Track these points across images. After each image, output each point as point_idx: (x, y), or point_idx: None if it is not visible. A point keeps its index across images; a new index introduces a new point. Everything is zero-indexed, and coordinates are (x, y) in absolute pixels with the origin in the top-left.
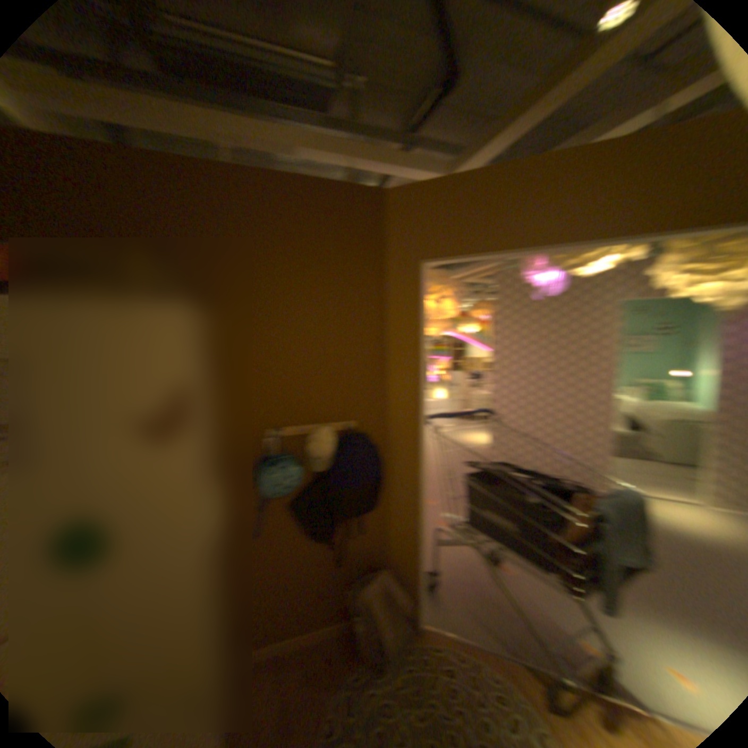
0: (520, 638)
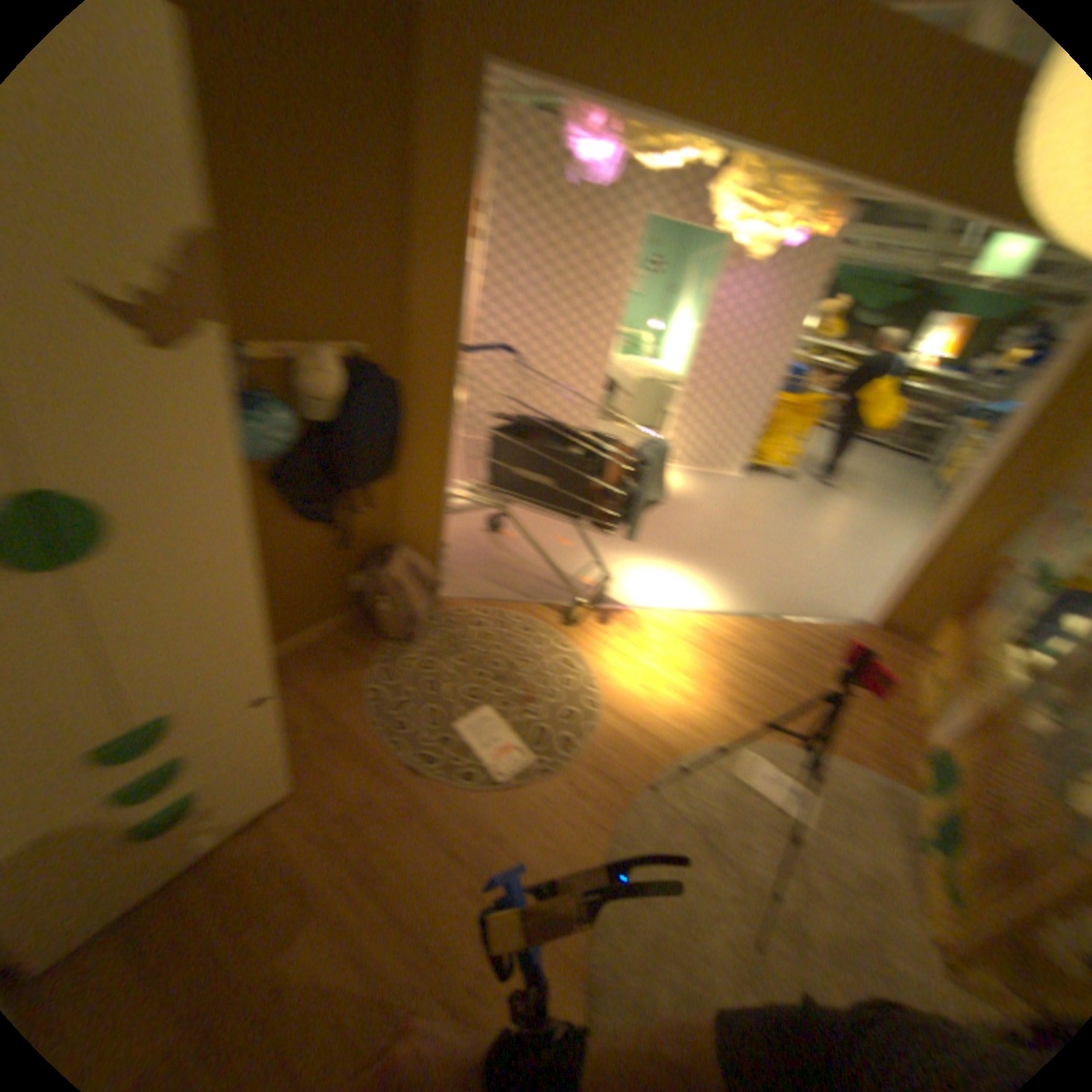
0: (535, 586)
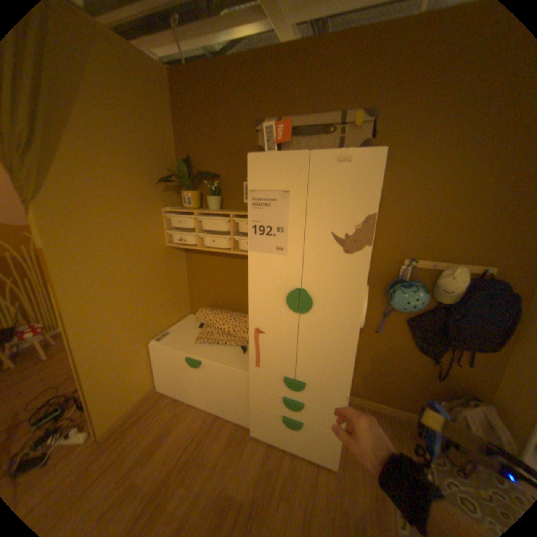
0: None
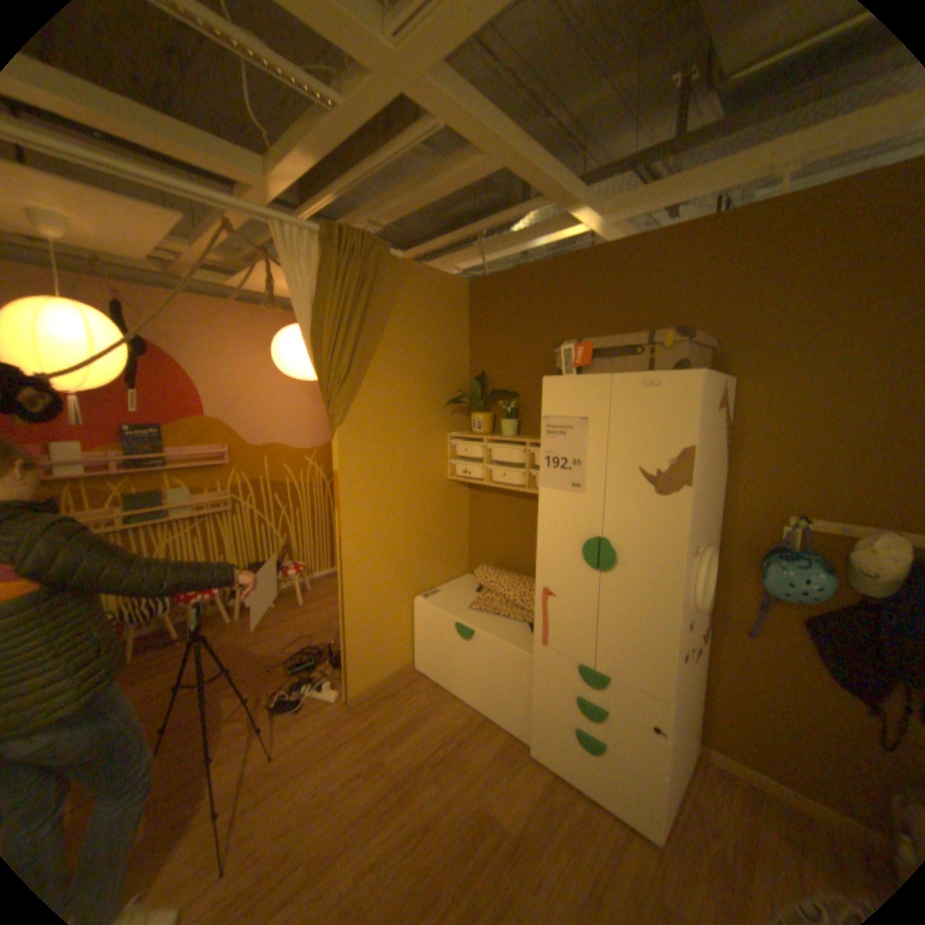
0: None
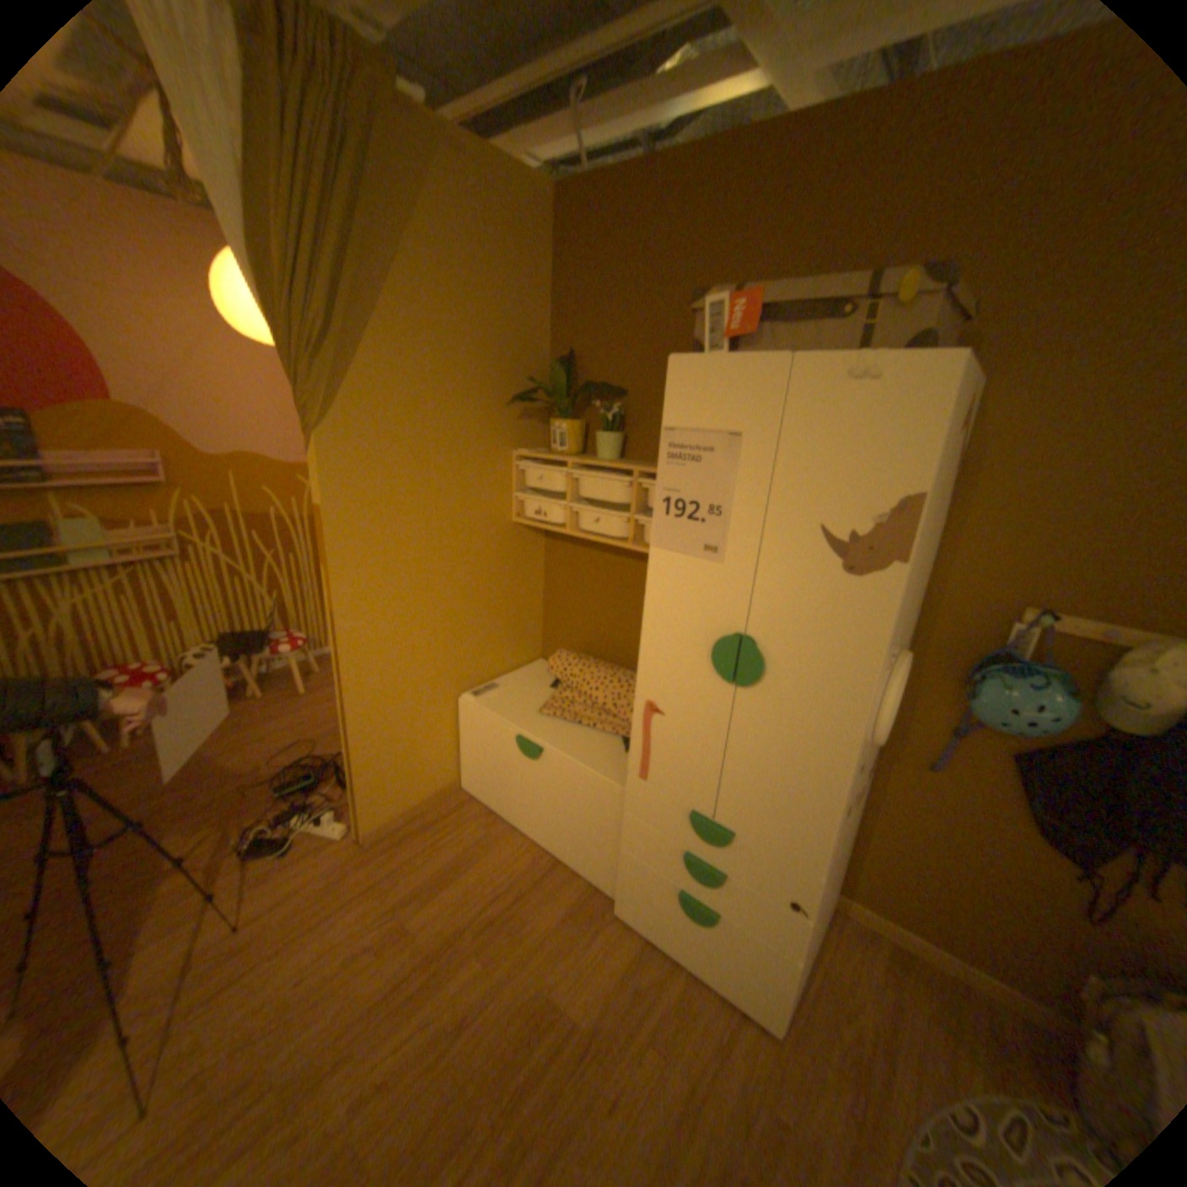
0: None
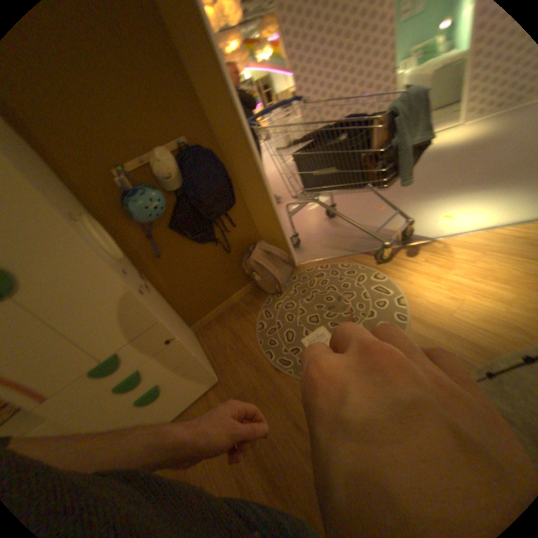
0: (357, 241)
